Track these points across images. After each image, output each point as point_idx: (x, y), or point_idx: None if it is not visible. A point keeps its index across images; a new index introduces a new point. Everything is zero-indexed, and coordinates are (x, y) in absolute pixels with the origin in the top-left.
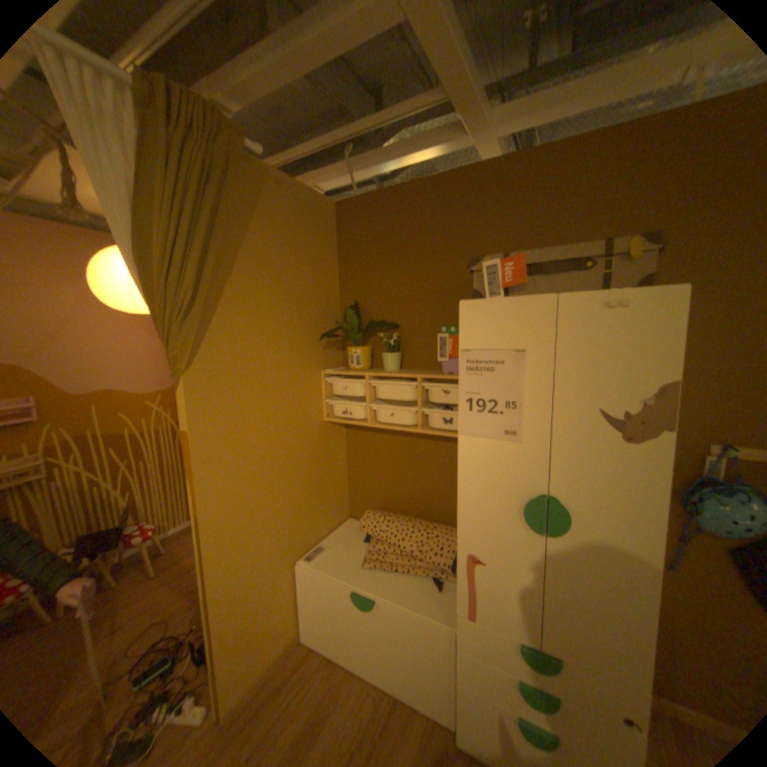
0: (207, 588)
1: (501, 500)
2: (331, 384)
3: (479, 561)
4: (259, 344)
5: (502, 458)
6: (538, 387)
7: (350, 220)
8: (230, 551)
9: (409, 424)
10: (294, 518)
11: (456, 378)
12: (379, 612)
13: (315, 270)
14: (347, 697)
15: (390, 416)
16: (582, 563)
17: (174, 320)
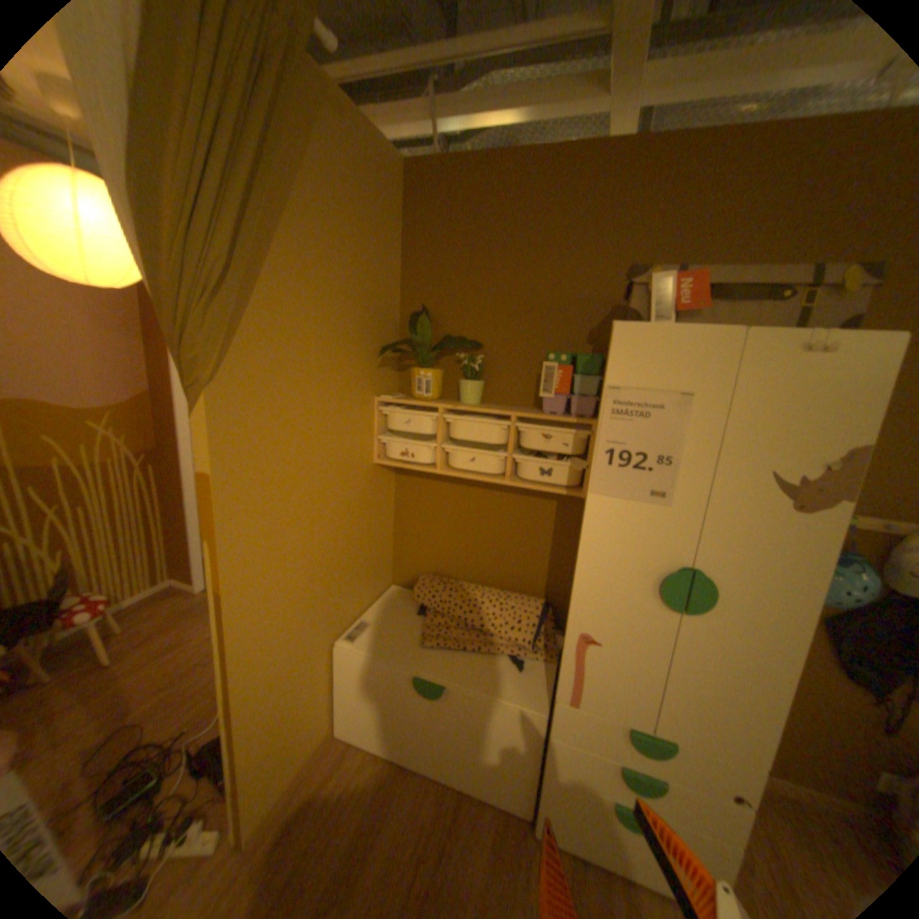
0: (229, 686)
1: (632, 573)
2: (387, 415)
3: (593, 641)
4: (305, 352)
5: (641, 524)
6: (703, 440)
7: (426, 189)
8: (259, 635)
9: (493, 473)
10: (335, 589)
11: (561, 420)
12: (449, 699)
13: (375, 253)
14: (402, 797)
15: (468, 462)
16: (720, 642)
17: (195, 300)
